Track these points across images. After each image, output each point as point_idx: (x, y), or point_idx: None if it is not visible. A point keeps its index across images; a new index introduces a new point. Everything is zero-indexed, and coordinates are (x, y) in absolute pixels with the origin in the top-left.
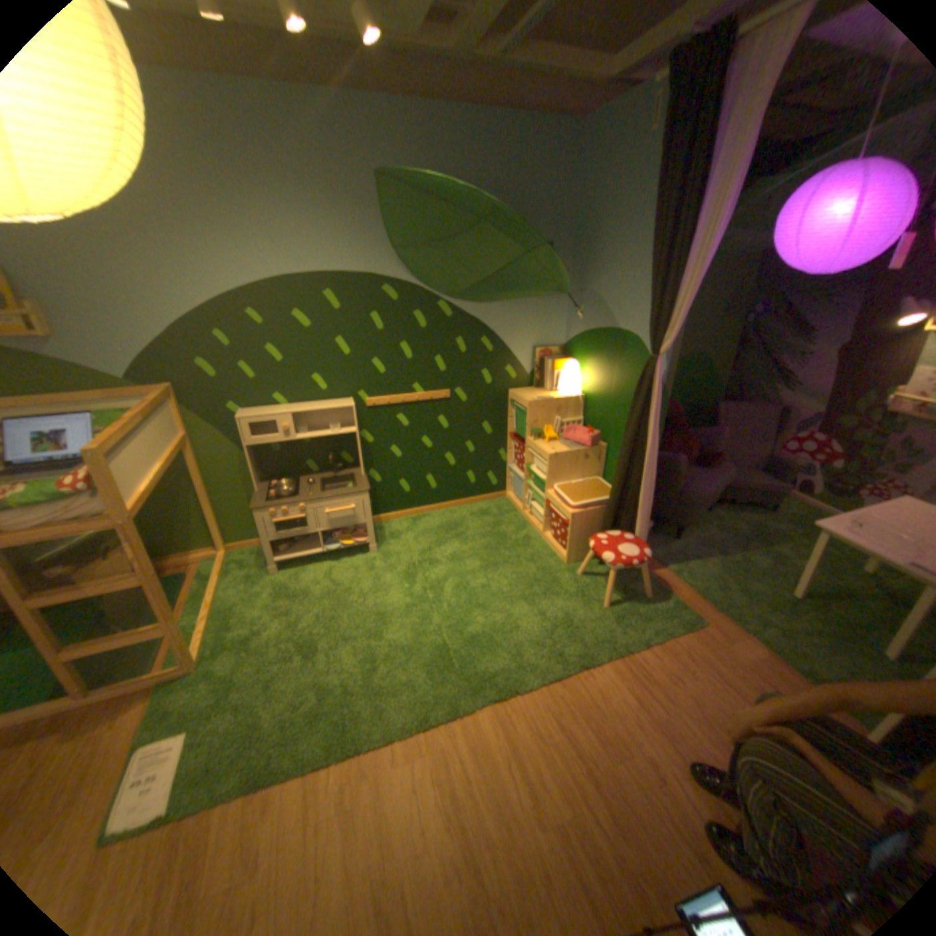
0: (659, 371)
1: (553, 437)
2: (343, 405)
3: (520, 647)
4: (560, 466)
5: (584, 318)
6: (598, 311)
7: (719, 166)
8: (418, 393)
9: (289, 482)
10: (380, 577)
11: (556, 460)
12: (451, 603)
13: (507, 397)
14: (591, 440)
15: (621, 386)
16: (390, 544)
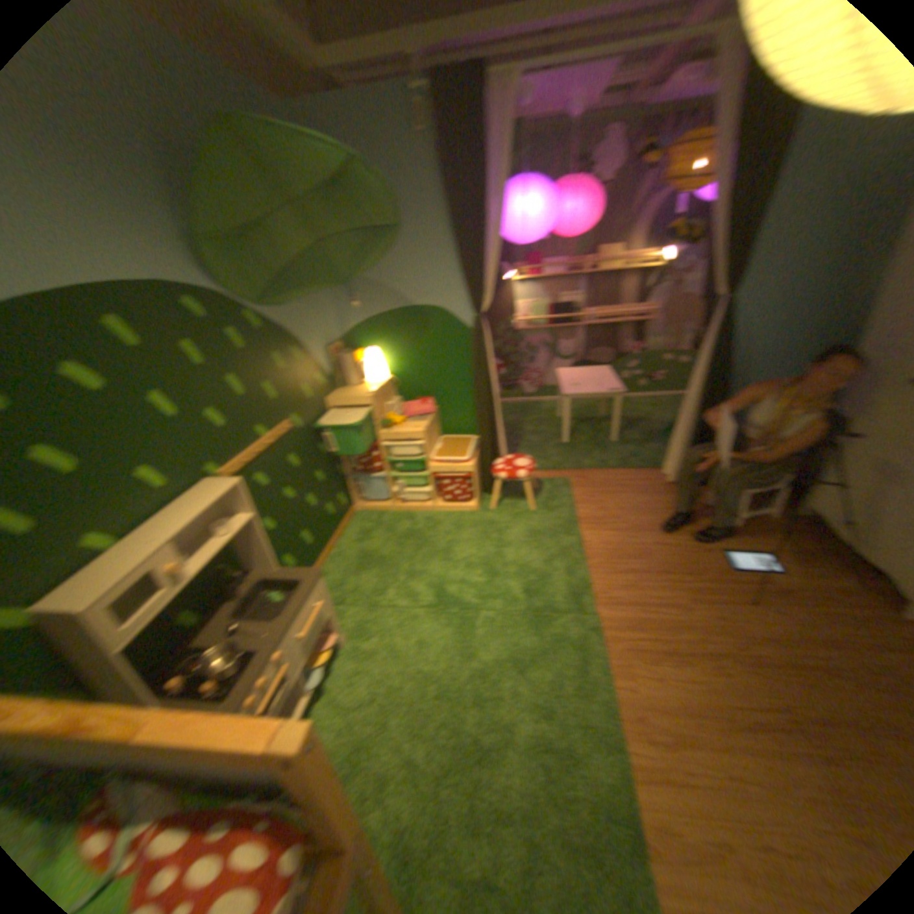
0: (486, 326)
1: (404, 419)
2: (222, 486)
3: (547, 567)
4: (430, 438)
5: (365, 305)
6: (383, 295)
7: (486, 168)
8: (266, 434)
9: (214, 649)
10: (393, 647)
11: (428, 433)
12: (475, 595)
13: (328, 406)
14: (435, 406)
15: (437, 352)
16: (342, 623)
